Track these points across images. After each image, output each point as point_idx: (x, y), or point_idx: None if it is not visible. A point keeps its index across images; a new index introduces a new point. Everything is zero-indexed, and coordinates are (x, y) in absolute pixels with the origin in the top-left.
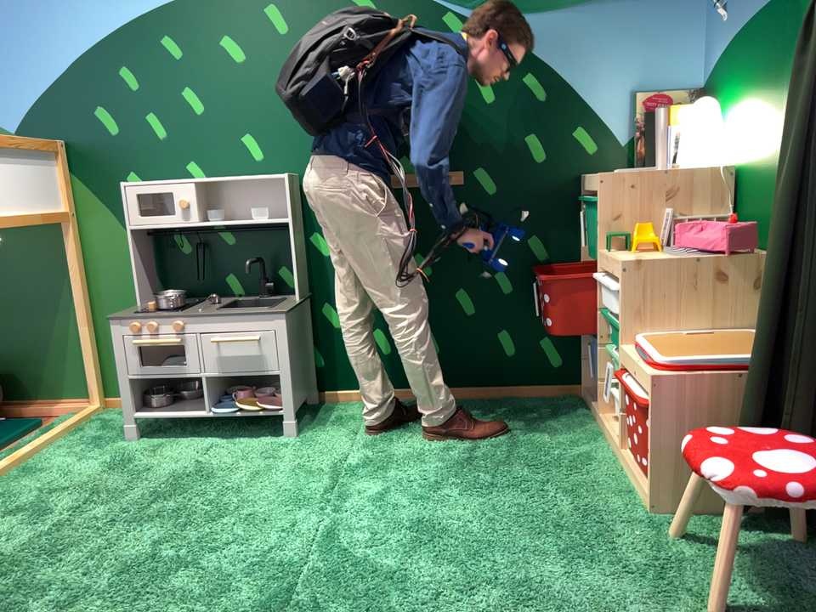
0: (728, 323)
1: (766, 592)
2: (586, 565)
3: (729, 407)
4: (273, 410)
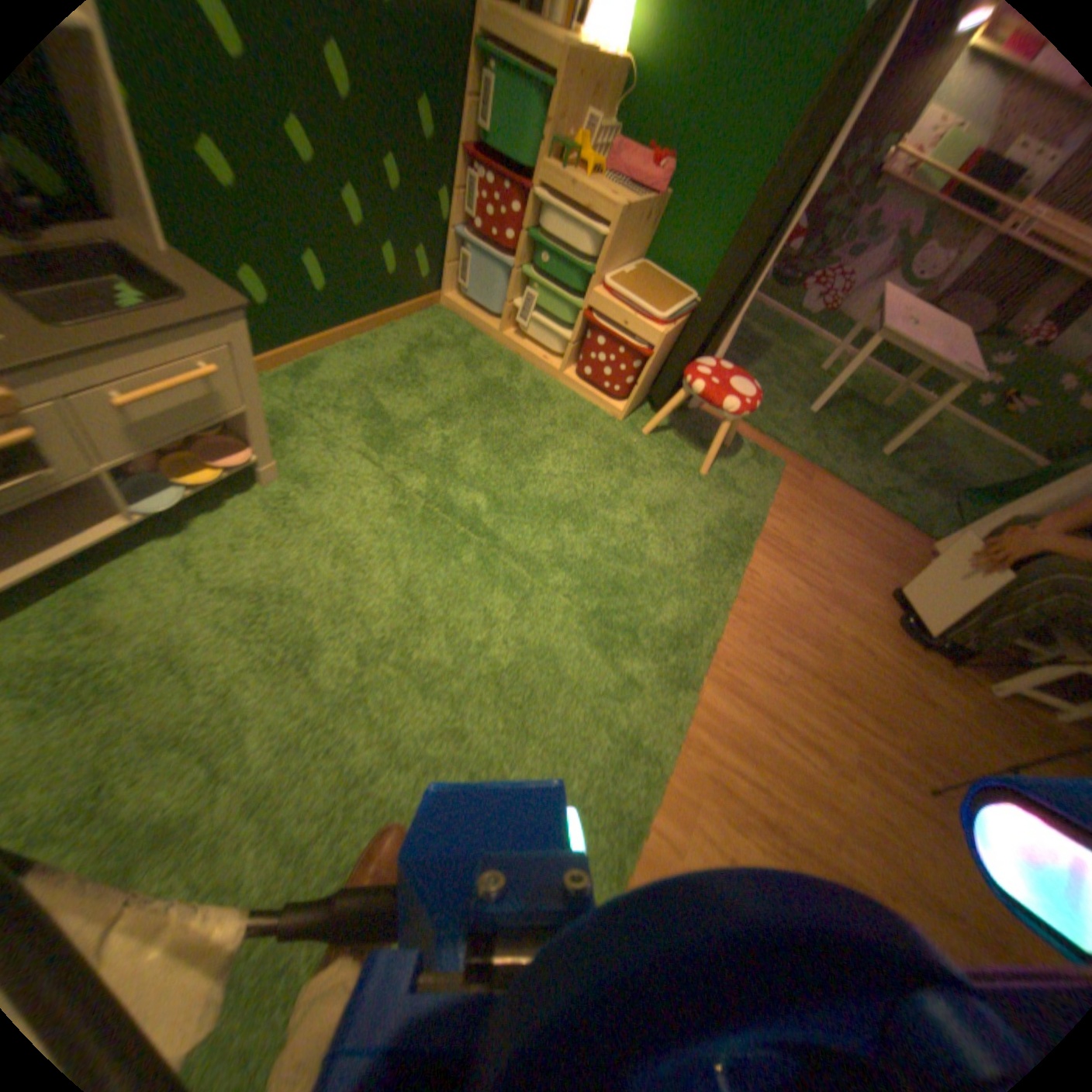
0: (631, 255)
1: (692, 447)
2: (640, 475)
3: (668, 340)
4: (241, 457)
